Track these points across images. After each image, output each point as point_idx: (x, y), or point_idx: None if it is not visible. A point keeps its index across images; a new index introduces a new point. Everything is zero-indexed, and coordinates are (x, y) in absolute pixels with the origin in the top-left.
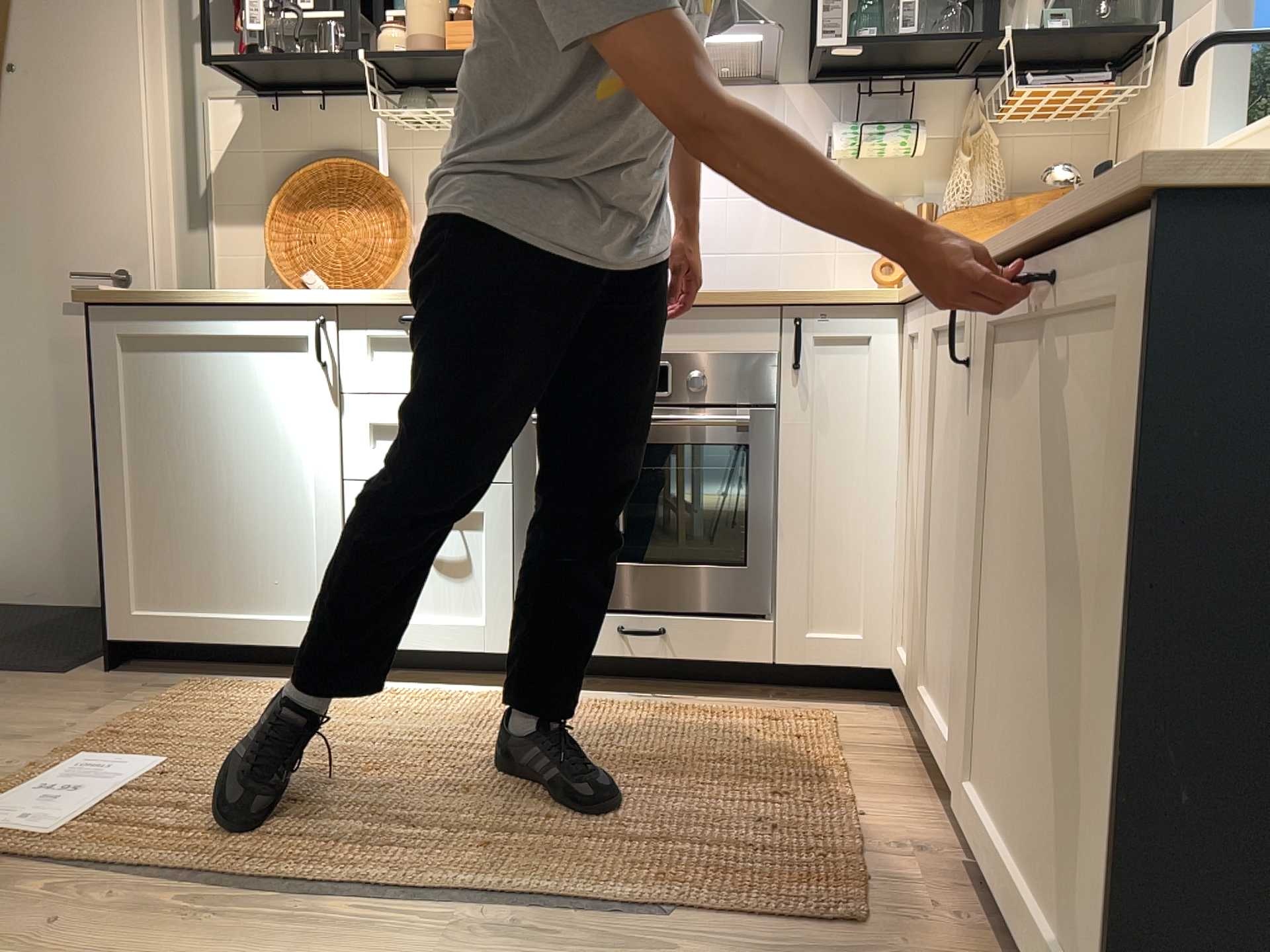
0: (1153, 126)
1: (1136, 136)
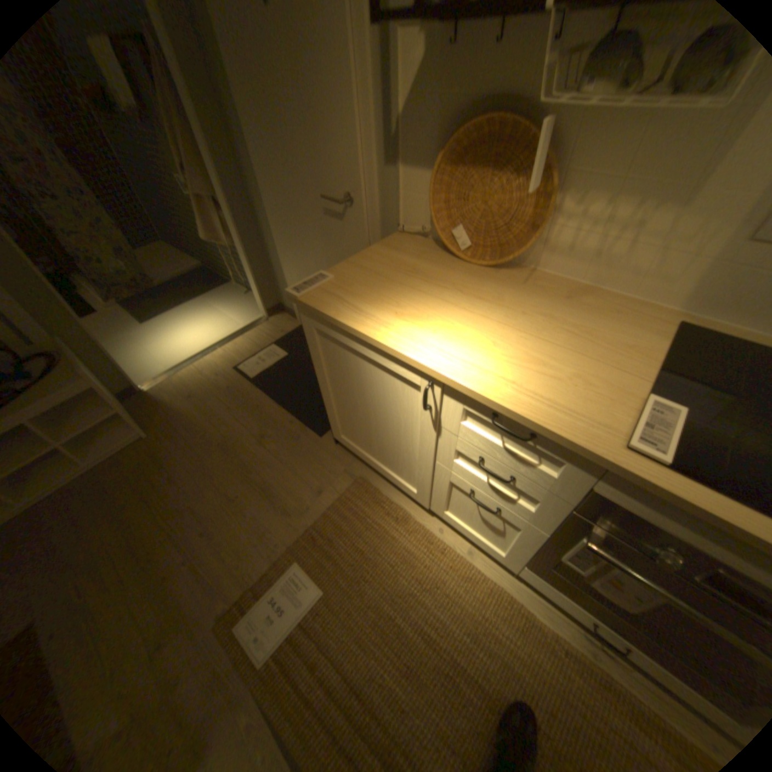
0: None
1: None
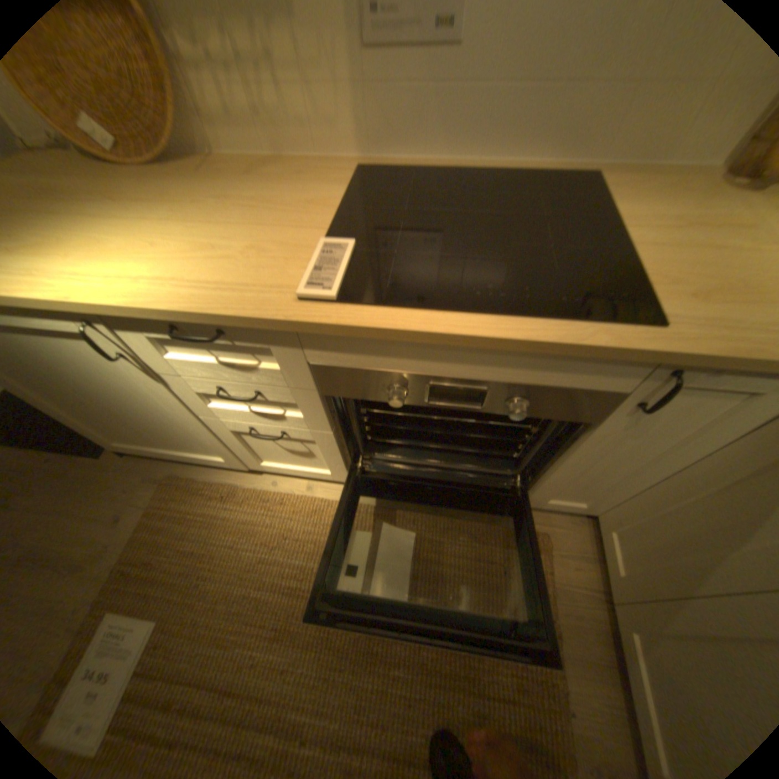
0: None
1: None
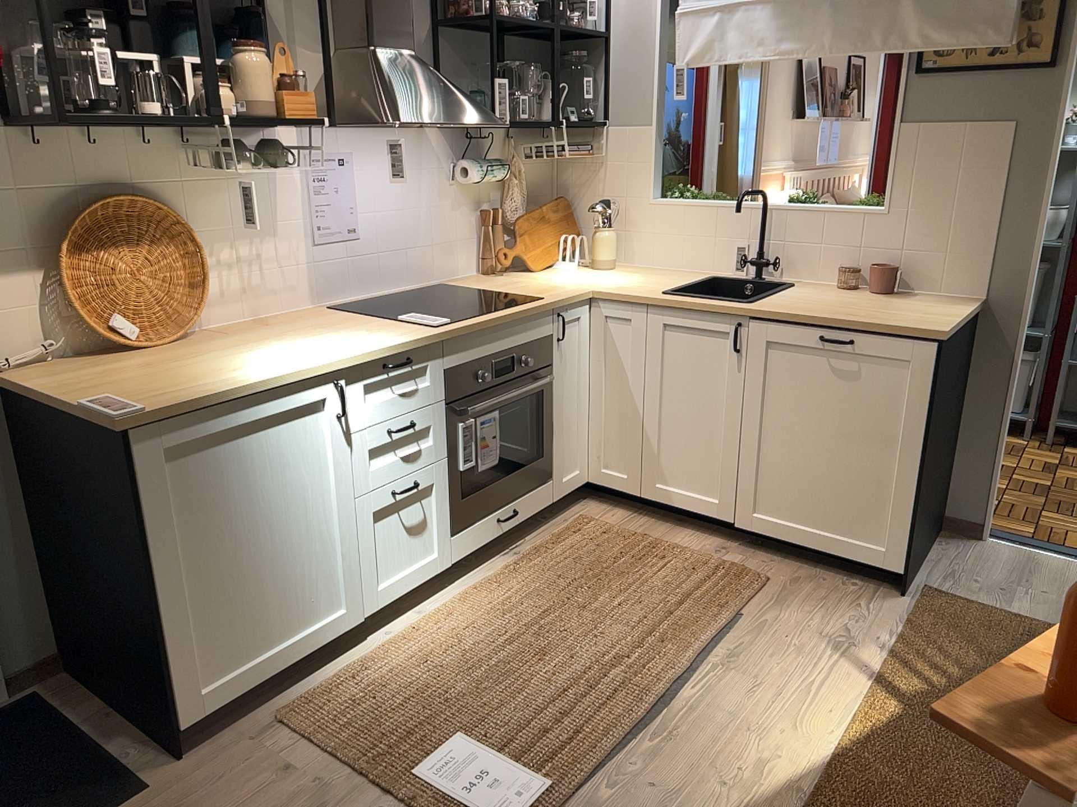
0: (601, 171)
1: (584, 170)
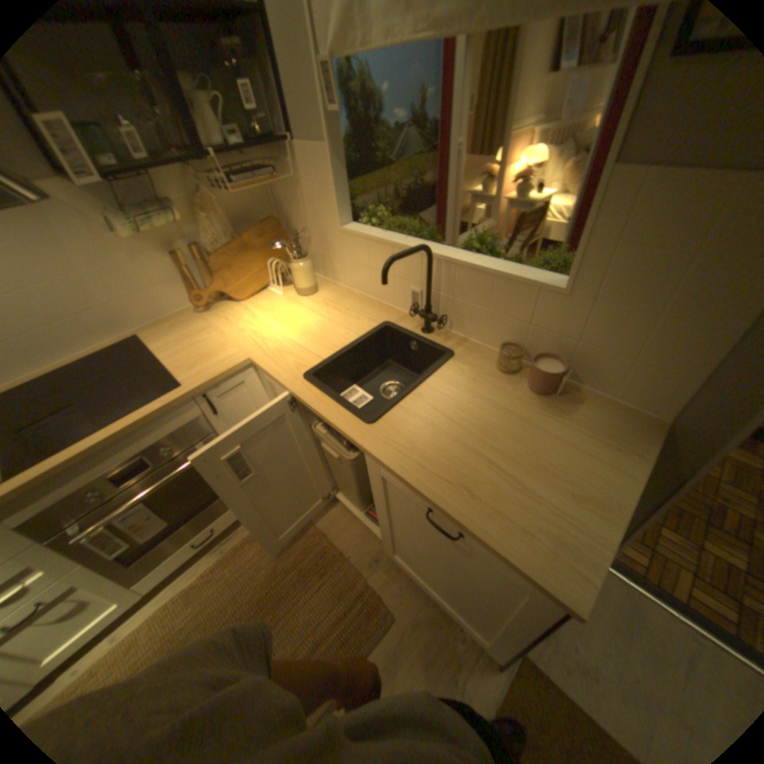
0: (297, 190)
1: (285, 187)
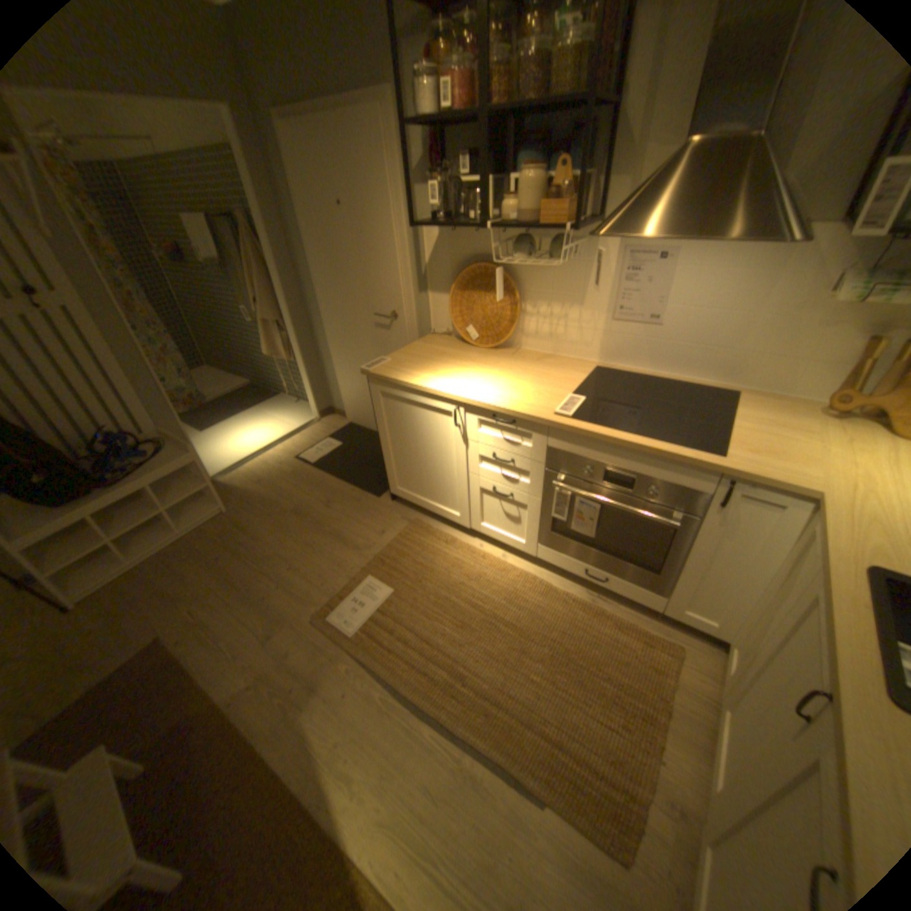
0: None
1: None
